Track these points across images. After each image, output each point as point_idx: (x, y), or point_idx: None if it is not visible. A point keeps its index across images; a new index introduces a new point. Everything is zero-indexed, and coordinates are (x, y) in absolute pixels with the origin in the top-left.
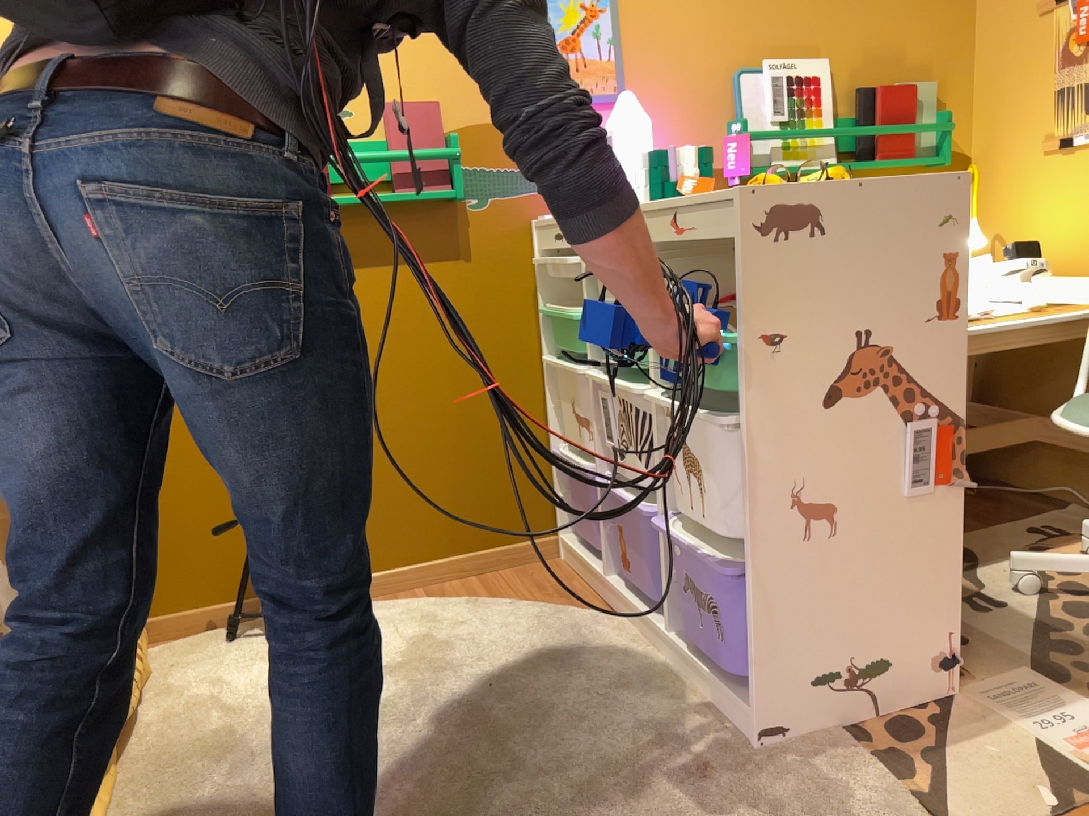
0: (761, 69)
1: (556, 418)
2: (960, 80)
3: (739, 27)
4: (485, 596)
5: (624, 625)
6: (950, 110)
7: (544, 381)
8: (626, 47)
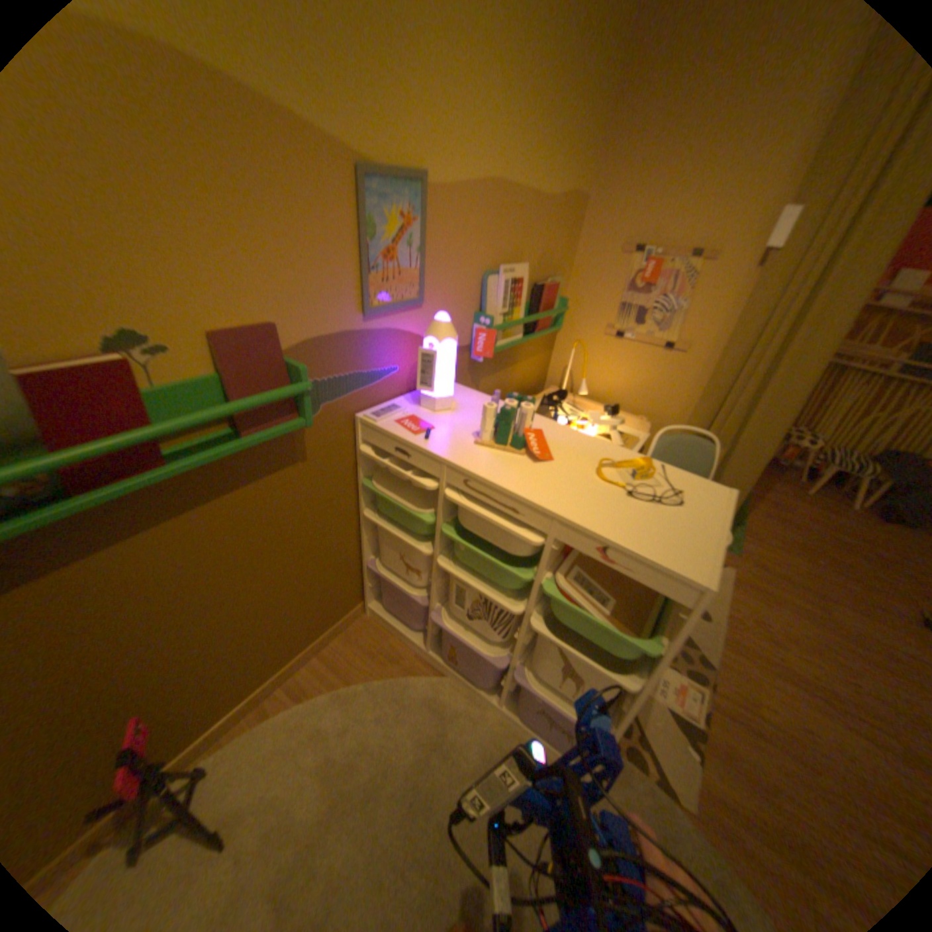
0: (500, 272)
1: (369, 544)
2: (568, 272)
3: (492, 236)
4: (340, 681)
5: (455, 685)
6: (561, 291)
7: (360, 522)
8: (428, 254)
